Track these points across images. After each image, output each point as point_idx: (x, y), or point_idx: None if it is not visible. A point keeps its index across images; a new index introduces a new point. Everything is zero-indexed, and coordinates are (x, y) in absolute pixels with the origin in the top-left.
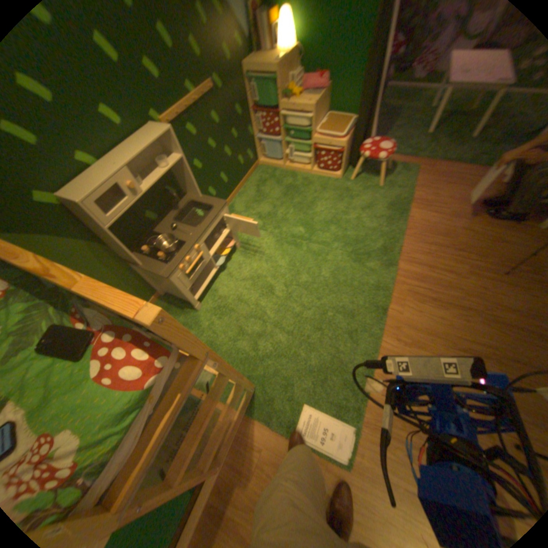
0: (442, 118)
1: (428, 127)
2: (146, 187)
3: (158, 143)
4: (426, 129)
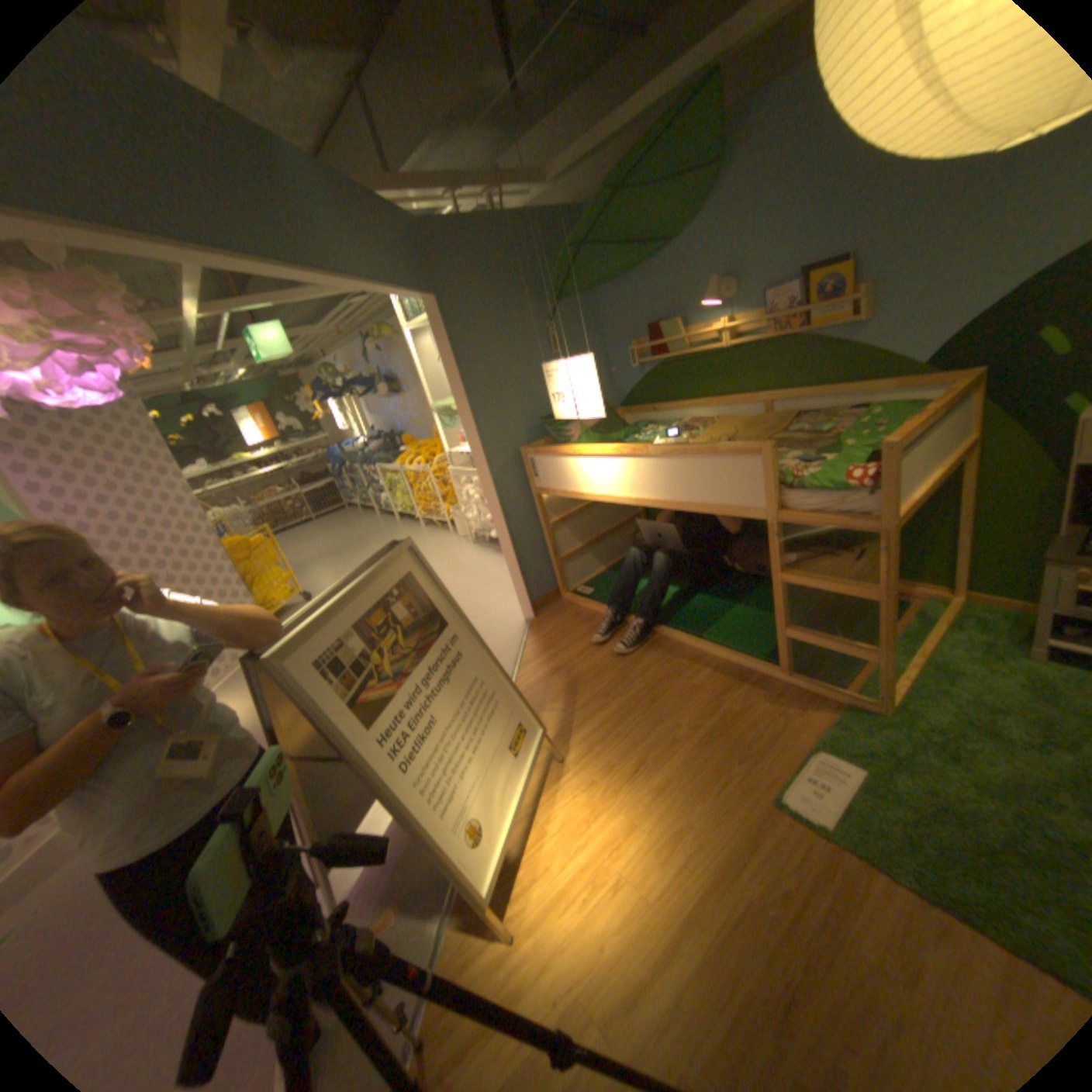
0: None
1: None
2: None
3: None
4: None
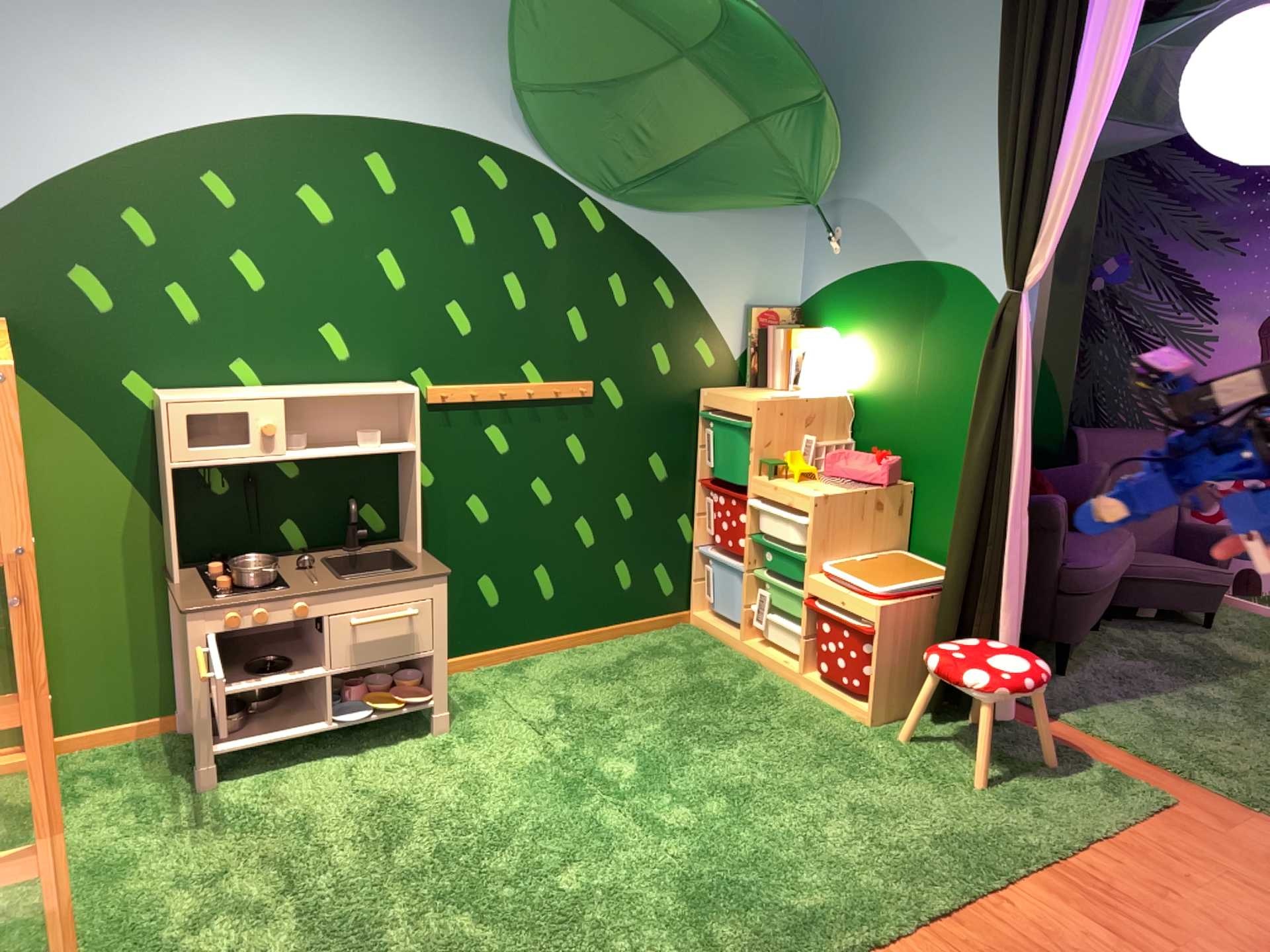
0: None
1: None
2: (327, 478)
3: (398, 420)
4: None
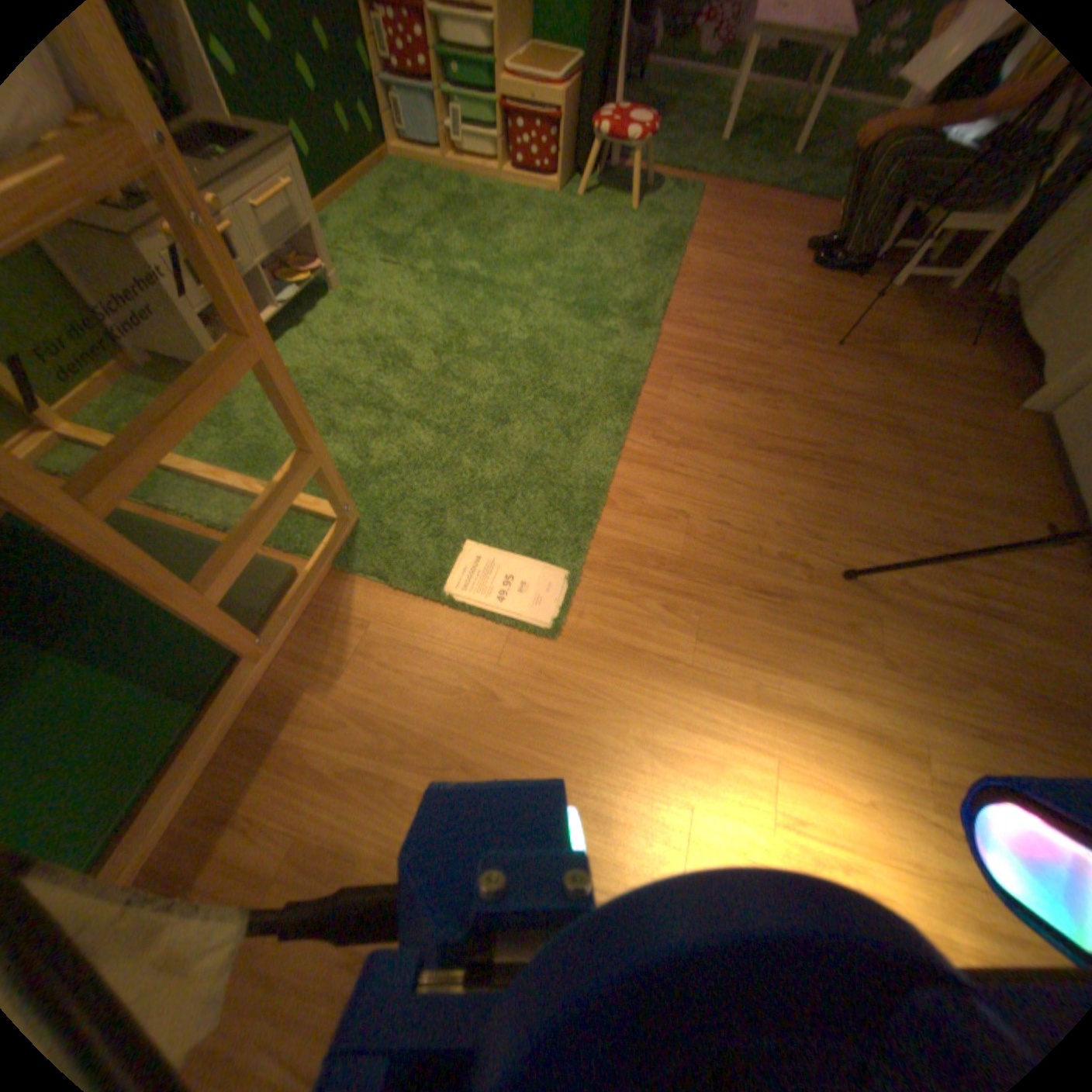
0: (742, 124)
1: (717, 133)
2: None
3: None
4: (713, 135)
